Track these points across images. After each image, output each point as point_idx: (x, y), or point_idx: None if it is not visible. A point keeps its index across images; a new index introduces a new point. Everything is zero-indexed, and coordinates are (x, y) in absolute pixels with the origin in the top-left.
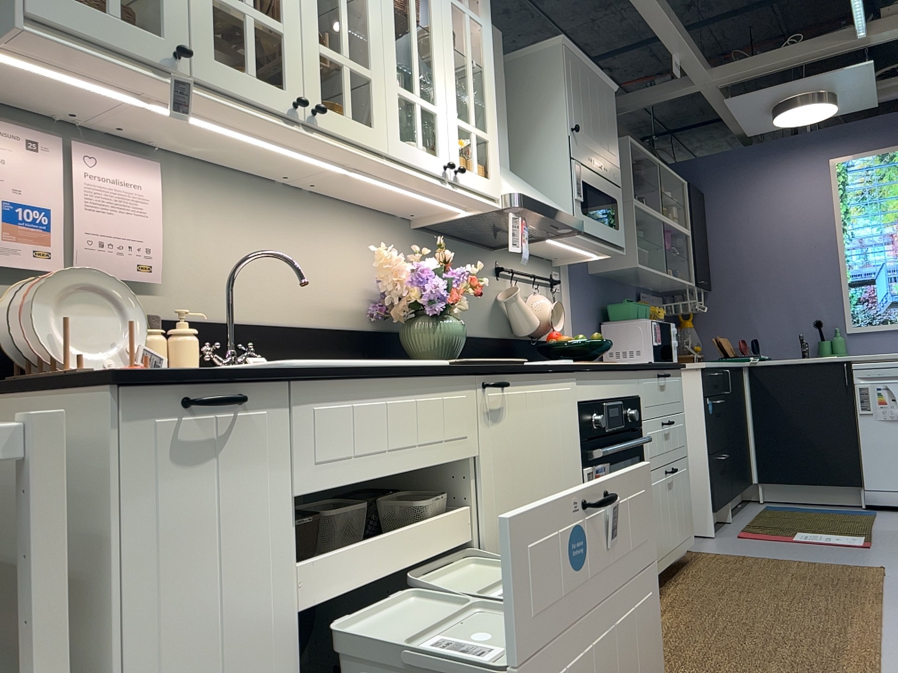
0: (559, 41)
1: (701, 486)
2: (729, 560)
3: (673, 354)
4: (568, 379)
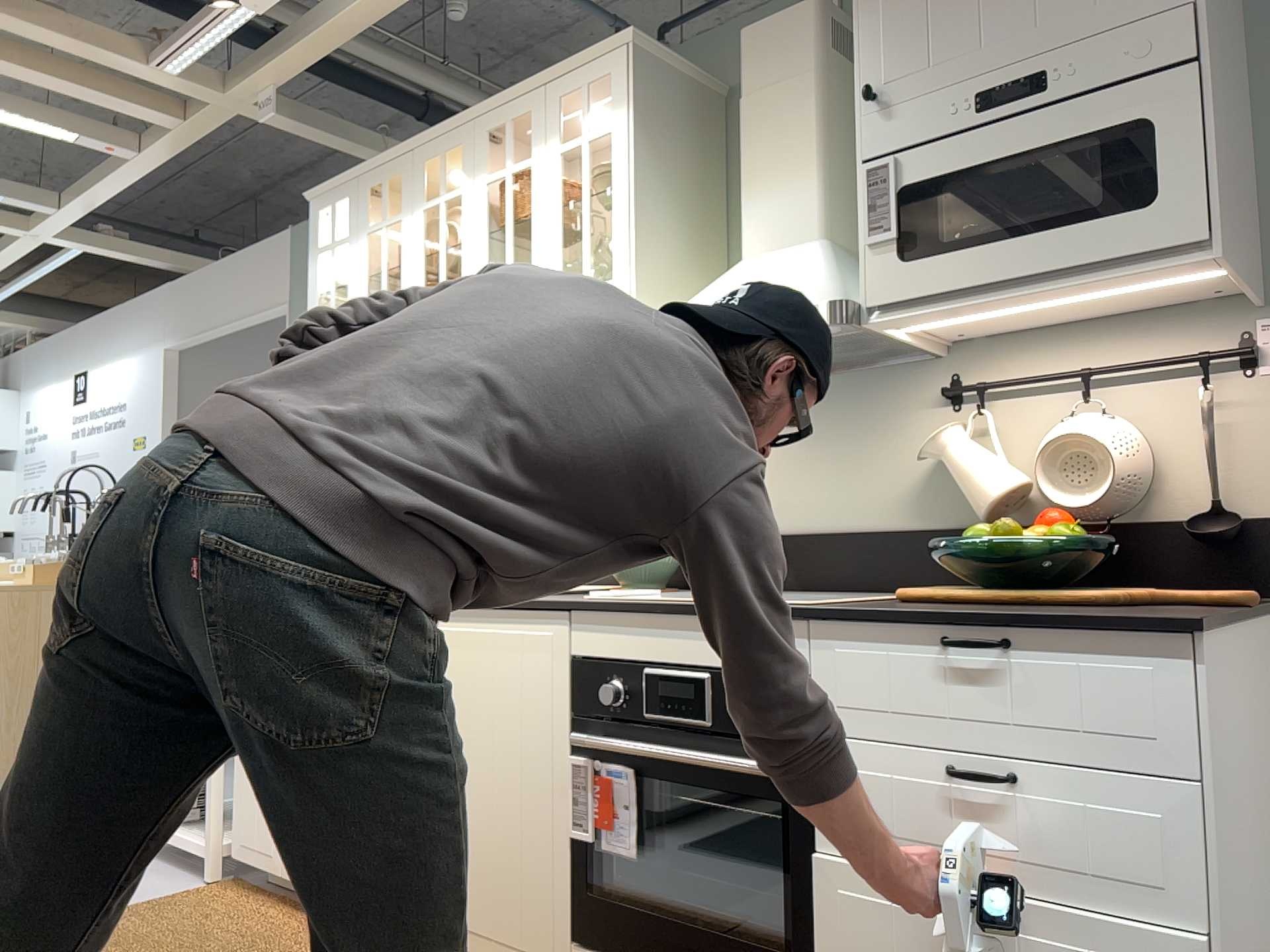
0: None
1: None
2: None
3: None
4: (546, 620)
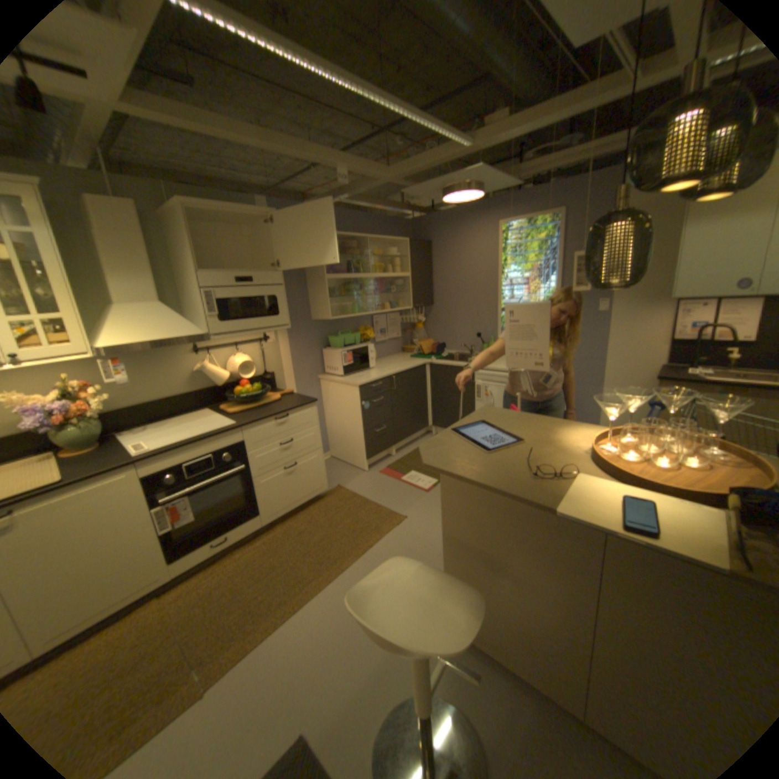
0: (176, 200)
1: (361, 446)
2: (344, 498)
3: (368, 364)
4: (119, 472)
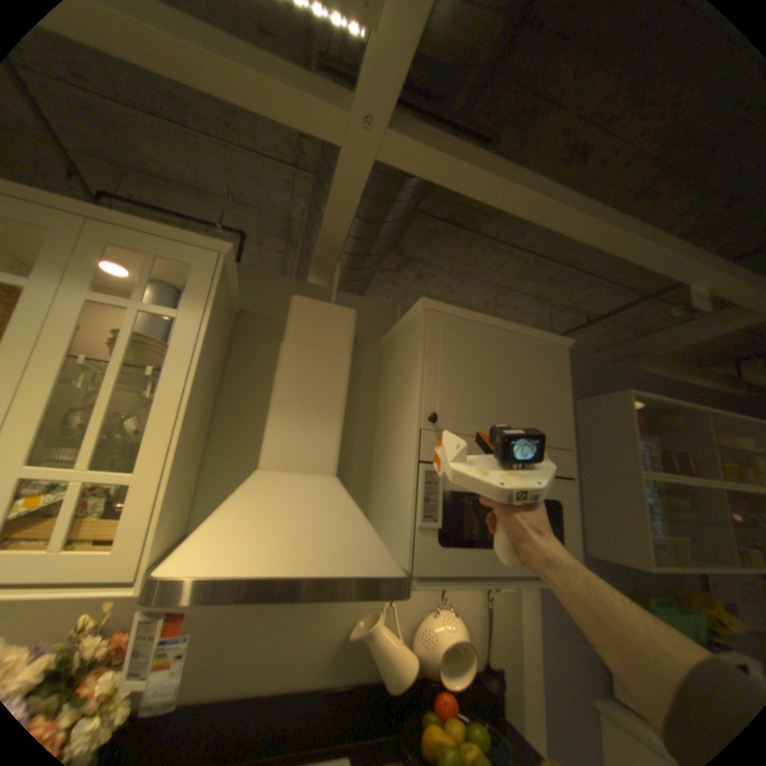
0: (420, 303)
1: None
2: None
3: None
4: None
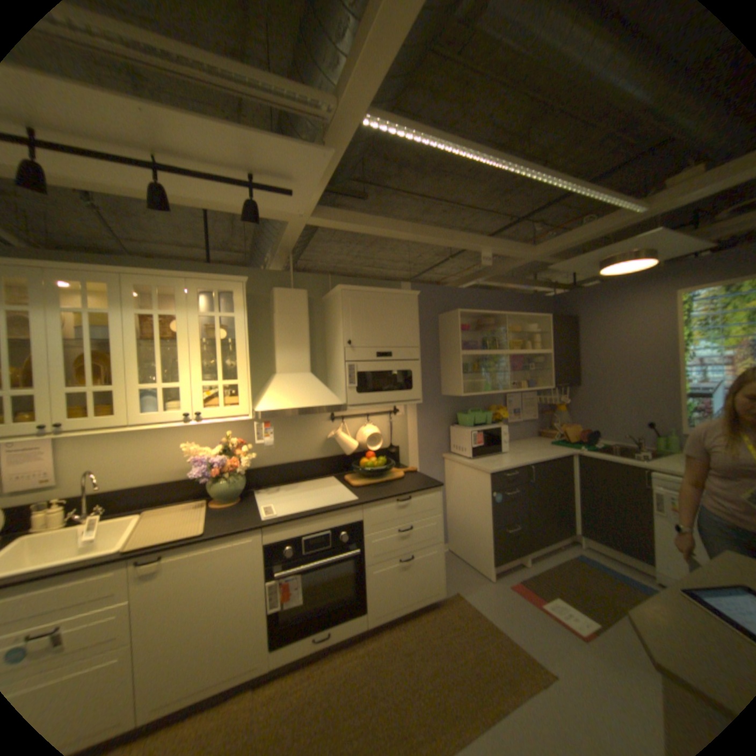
0: (338, 288)
1: (488, 548)
2: (465, 617)
3: (500, 448)
4: (247, 535)
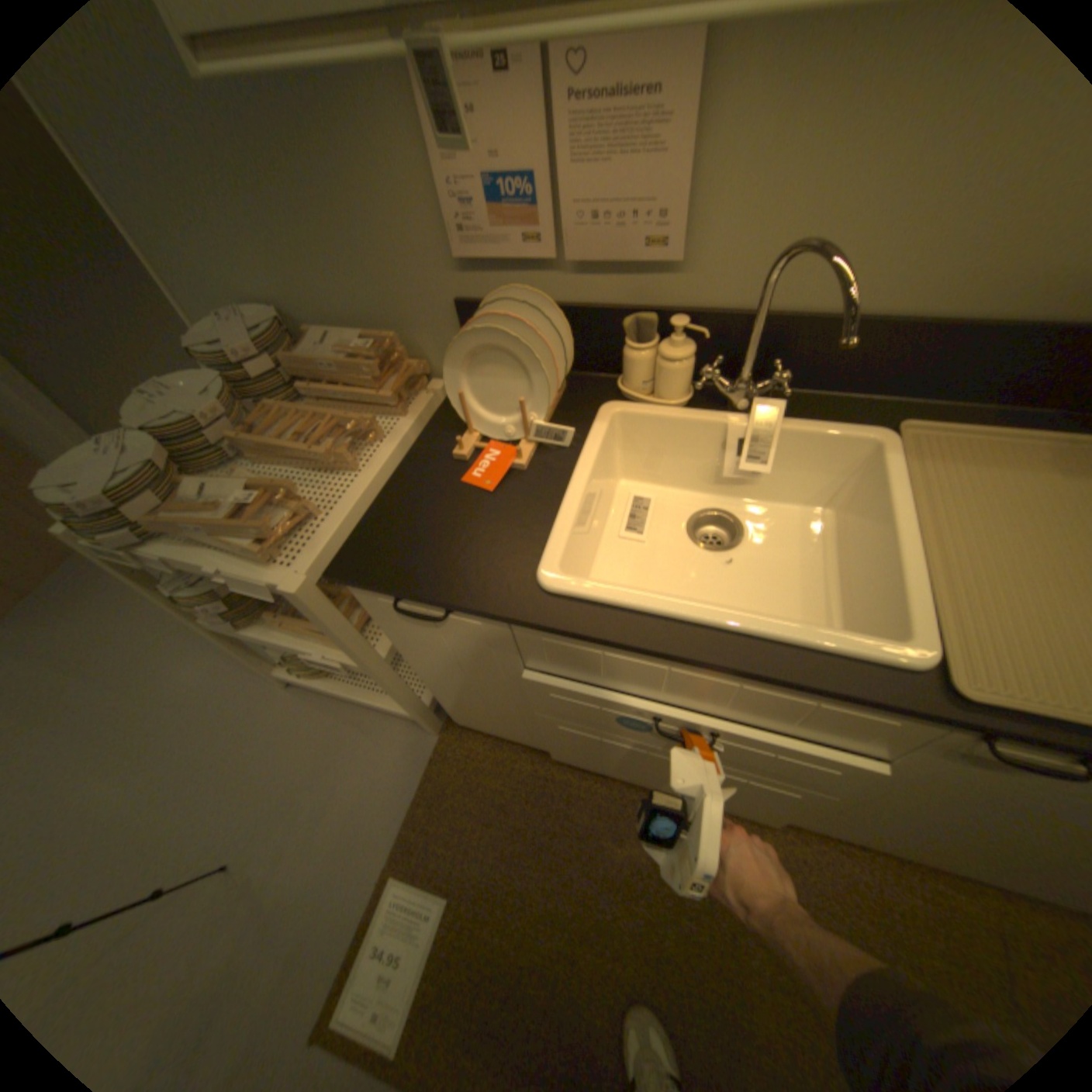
0: None
1: None
2: None
3: None
4: None
